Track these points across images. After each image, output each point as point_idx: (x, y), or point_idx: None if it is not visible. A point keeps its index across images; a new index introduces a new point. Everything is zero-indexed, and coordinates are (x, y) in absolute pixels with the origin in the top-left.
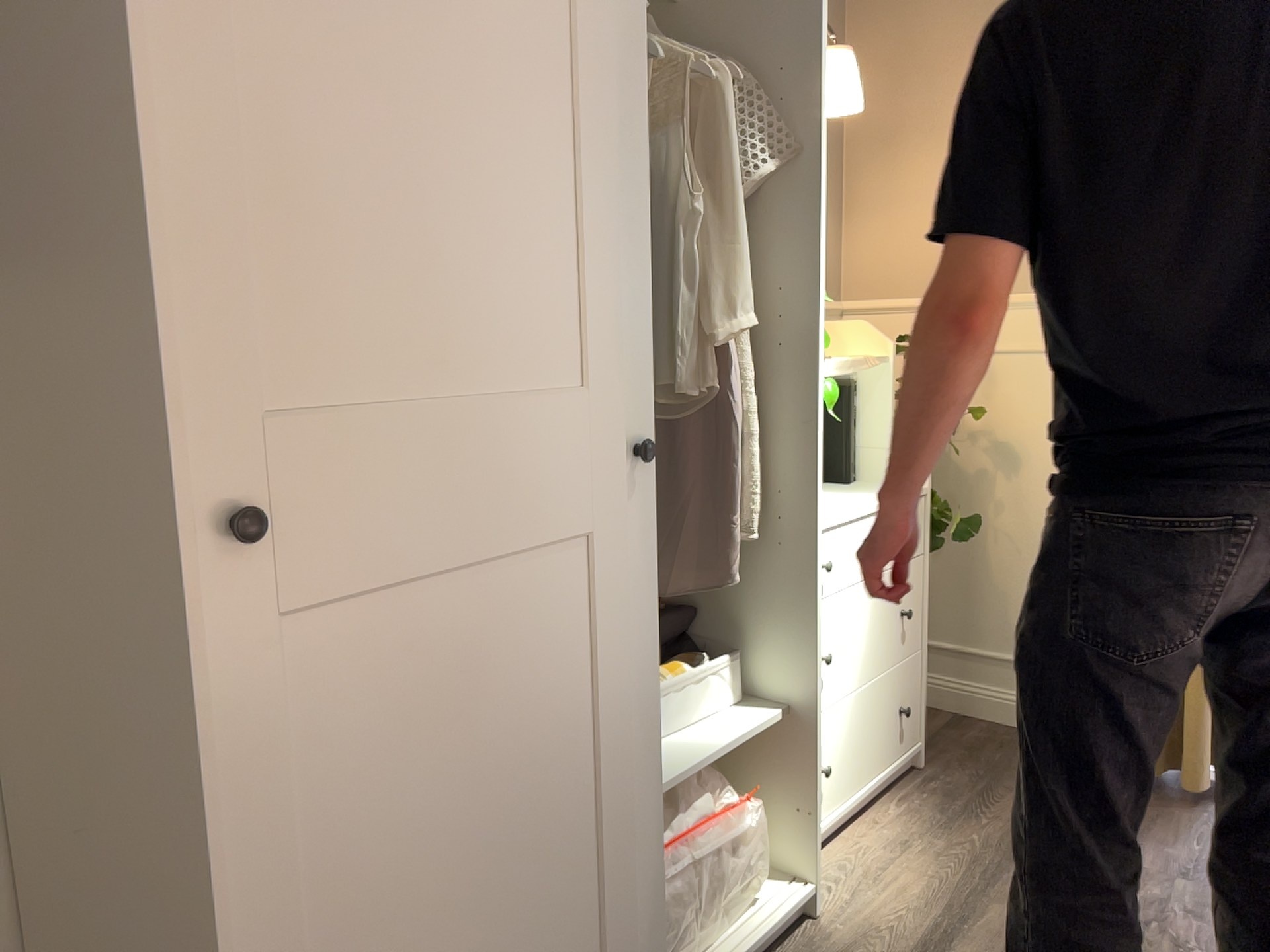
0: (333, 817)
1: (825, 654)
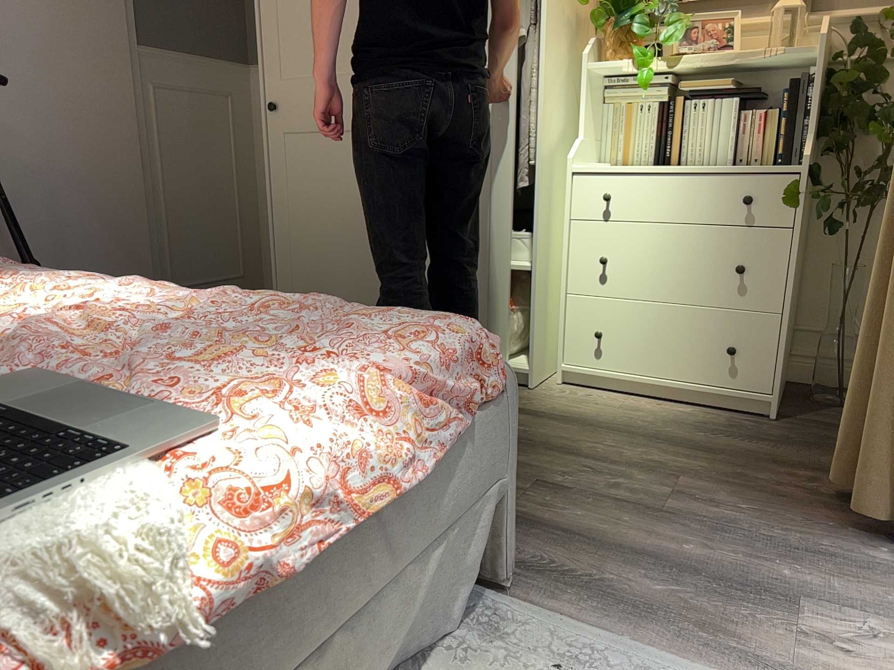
0: (291, 196)
1: (602, 259)
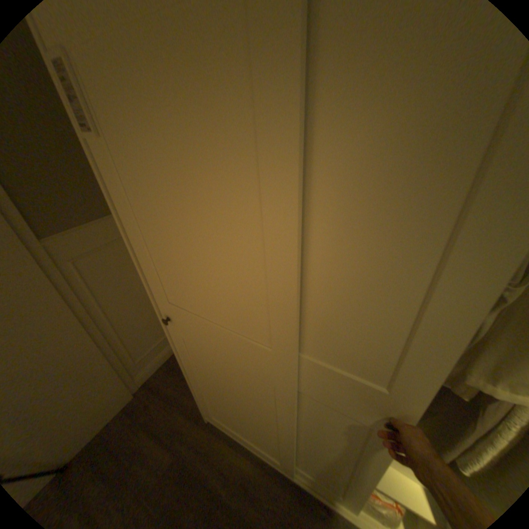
0: (196, 371)
1: None
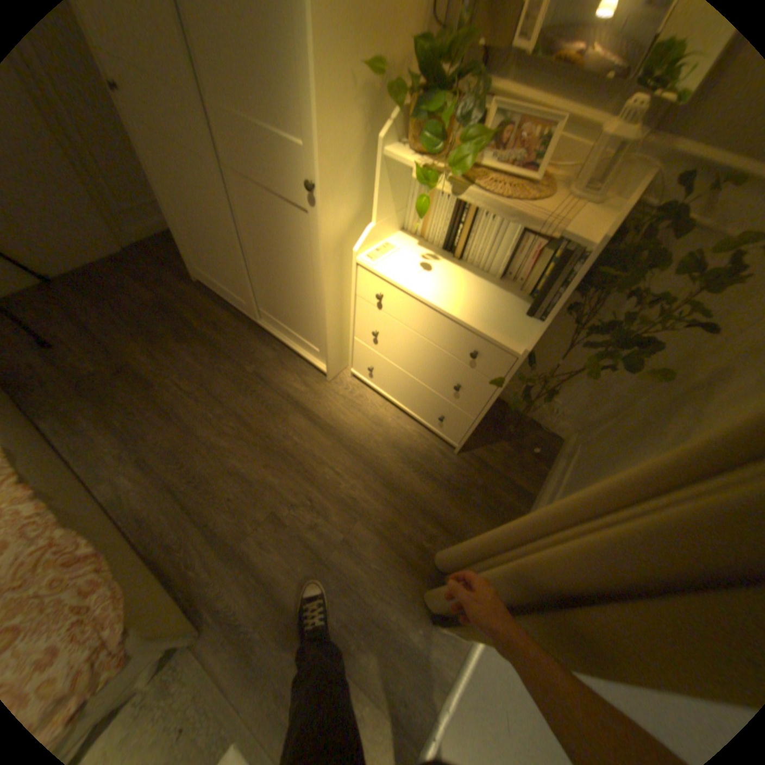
0: (163, 183)
1: (373, 333)
